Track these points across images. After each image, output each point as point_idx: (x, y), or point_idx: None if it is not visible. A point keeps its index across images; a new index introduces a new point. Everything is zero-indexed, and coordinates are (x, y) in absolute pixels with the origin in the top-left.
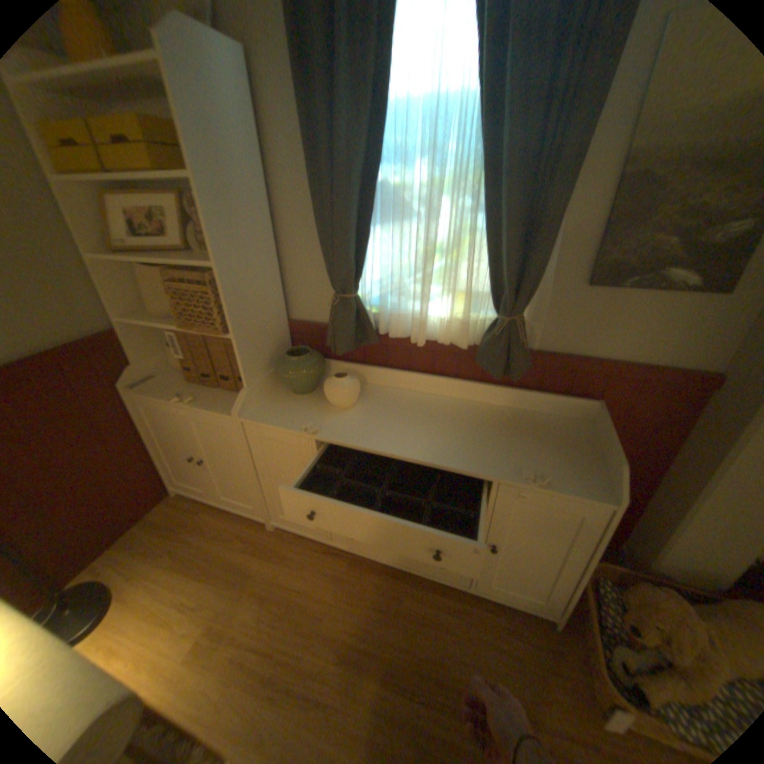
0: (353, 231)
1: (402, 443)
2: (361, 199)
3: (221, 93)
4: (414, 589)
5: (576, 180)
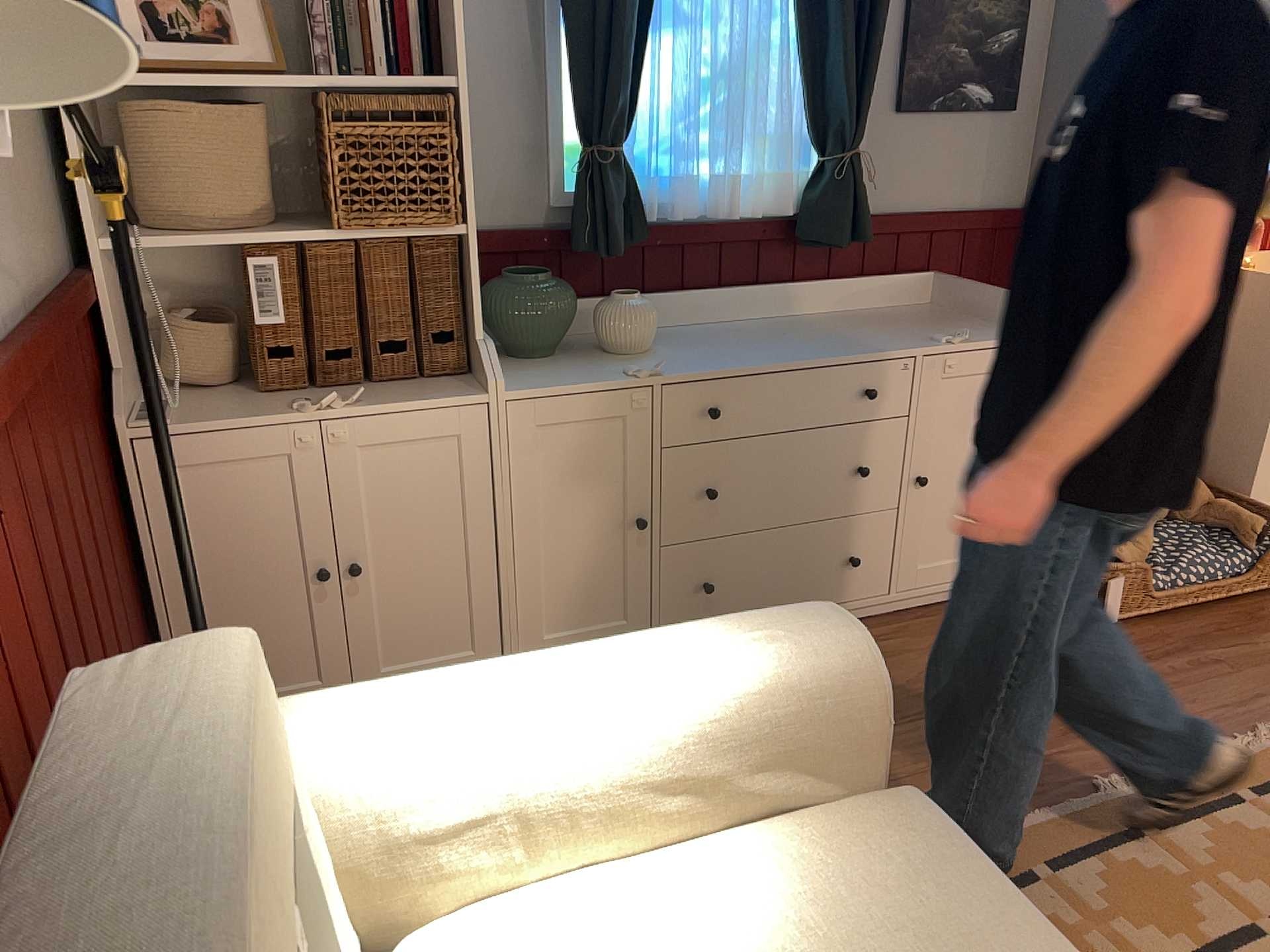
0: (635, 38)
1: (780, 354)
2: None
3: None
4: None
5: None
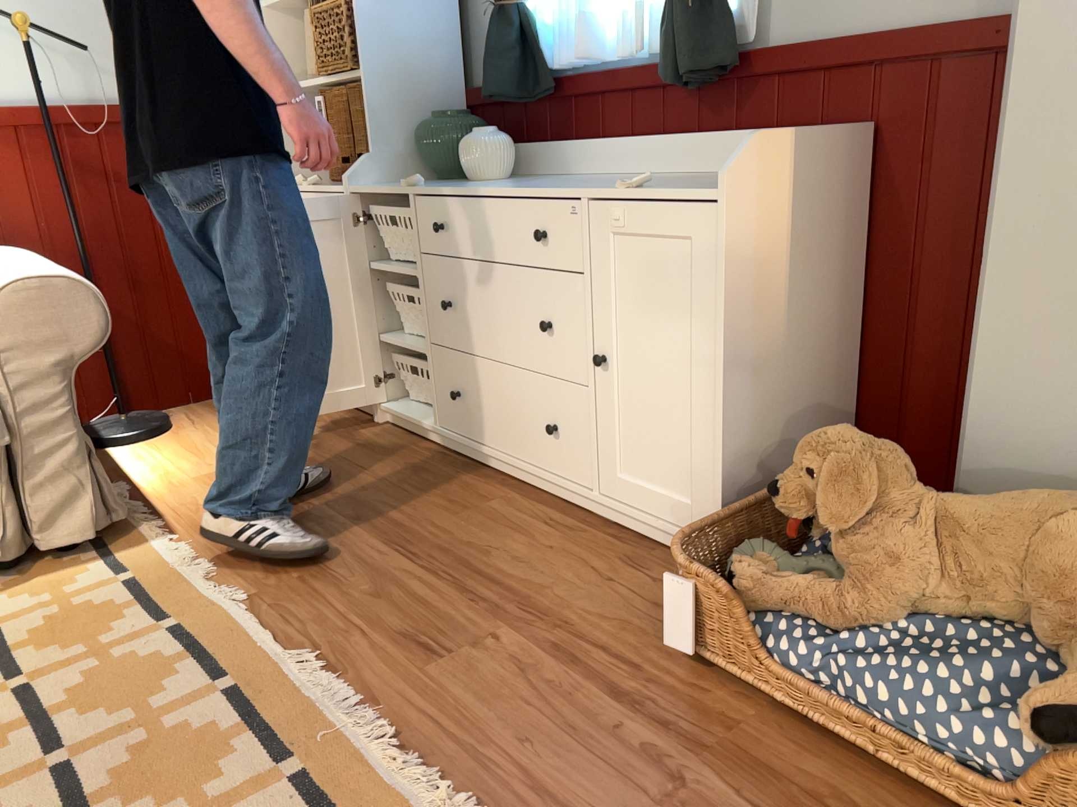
0: None
1: (506, 186)
2: None
3: None
4: (519, 497)
5: None
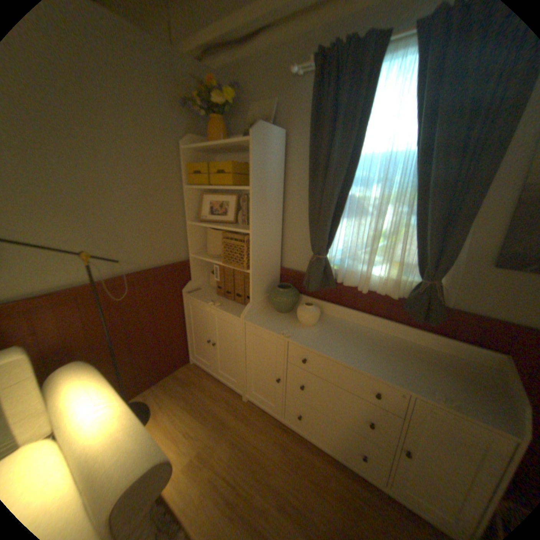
0: (330, 220)
1: (345, 355)
2: (337, 203)
3: (271, 151)
4: (340, 474)
5: (483, 200)
